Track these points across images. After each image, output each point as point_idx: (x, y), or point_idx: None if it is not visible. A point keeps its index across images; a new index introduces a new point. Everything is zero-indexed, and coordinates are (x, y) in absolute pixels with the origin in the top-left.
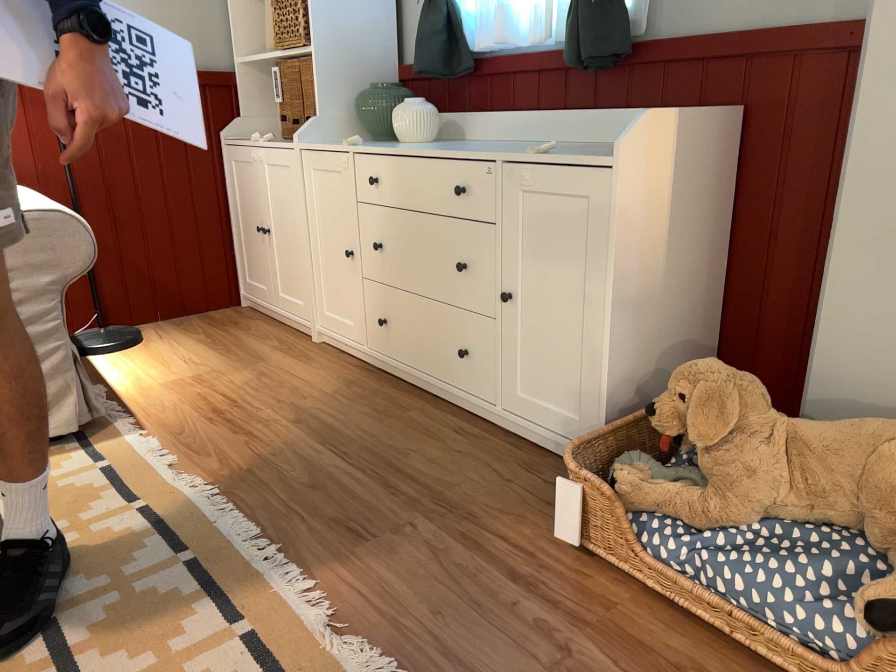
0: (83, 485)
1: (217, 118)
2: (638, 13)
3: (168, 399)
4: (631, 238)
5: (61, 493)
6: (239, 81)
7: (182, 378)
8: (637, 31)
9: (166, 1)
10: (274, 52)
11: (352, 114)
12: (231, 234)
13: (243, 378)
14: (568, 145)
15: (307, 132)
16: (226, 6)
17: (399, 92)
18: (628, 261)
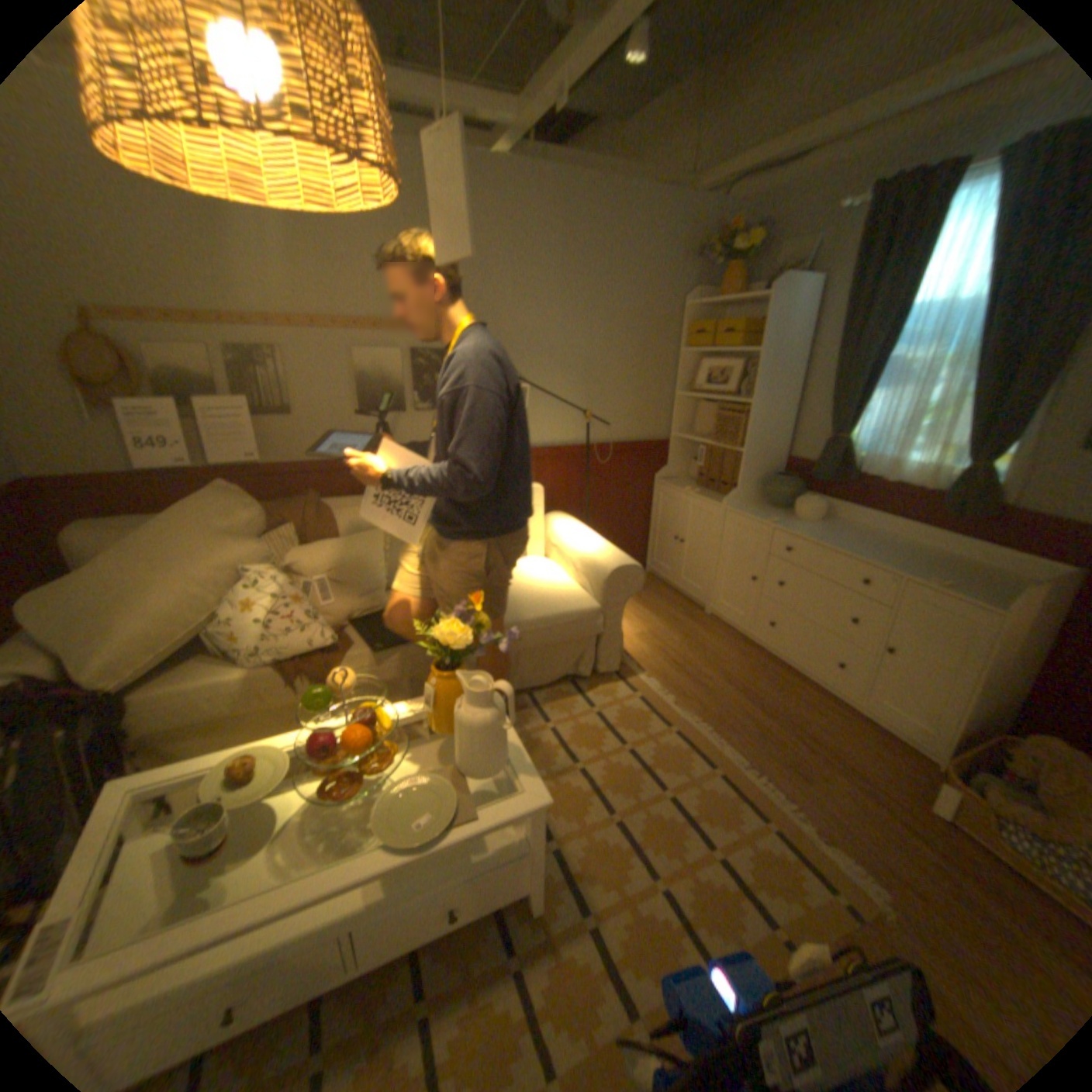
0: (637, 709)
1: (655, 465)
2: (1011, 489)
3: (645, 649)
4: (1004, 653)
5: (629, 712)
6: (671, 444)
7: (643, 632)
8: (1007, 499)
9: (642, 400)
10: (703, 434)
11: (757, 485)
12: (648, 530)
13: (678, 639)
14: (933, 552)
15: (731, 498)
16: (672, 400)
17: (798, 482)
18: (999, 664)
